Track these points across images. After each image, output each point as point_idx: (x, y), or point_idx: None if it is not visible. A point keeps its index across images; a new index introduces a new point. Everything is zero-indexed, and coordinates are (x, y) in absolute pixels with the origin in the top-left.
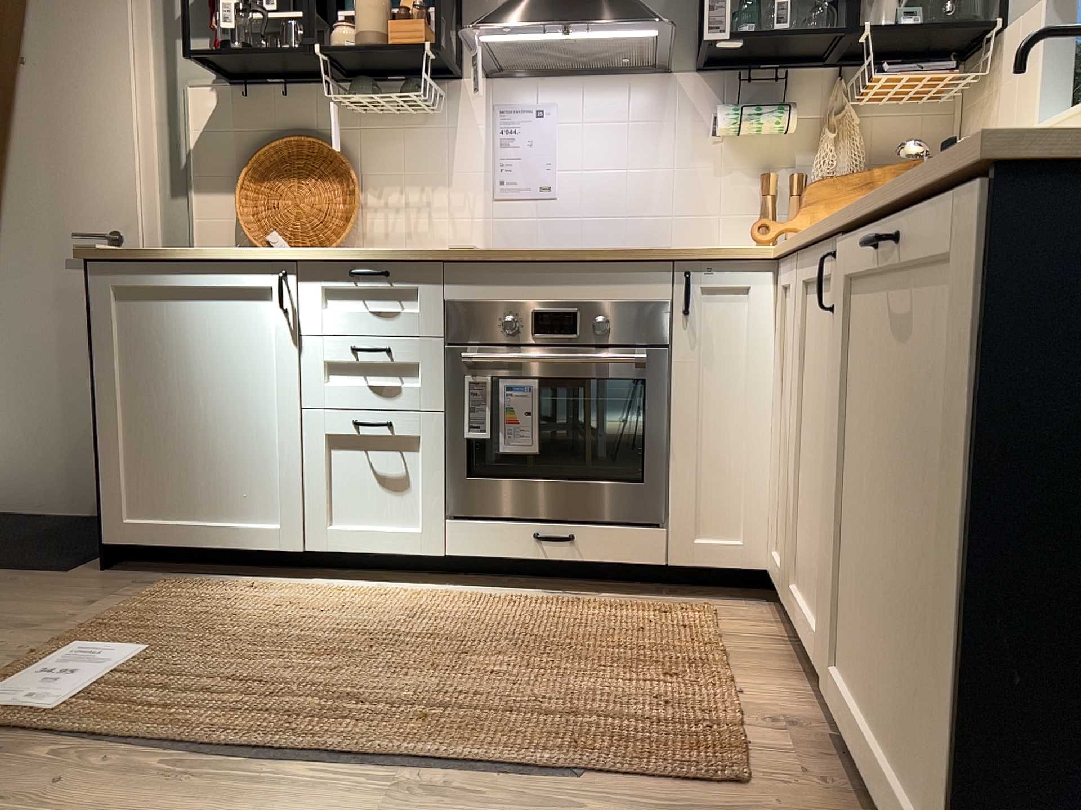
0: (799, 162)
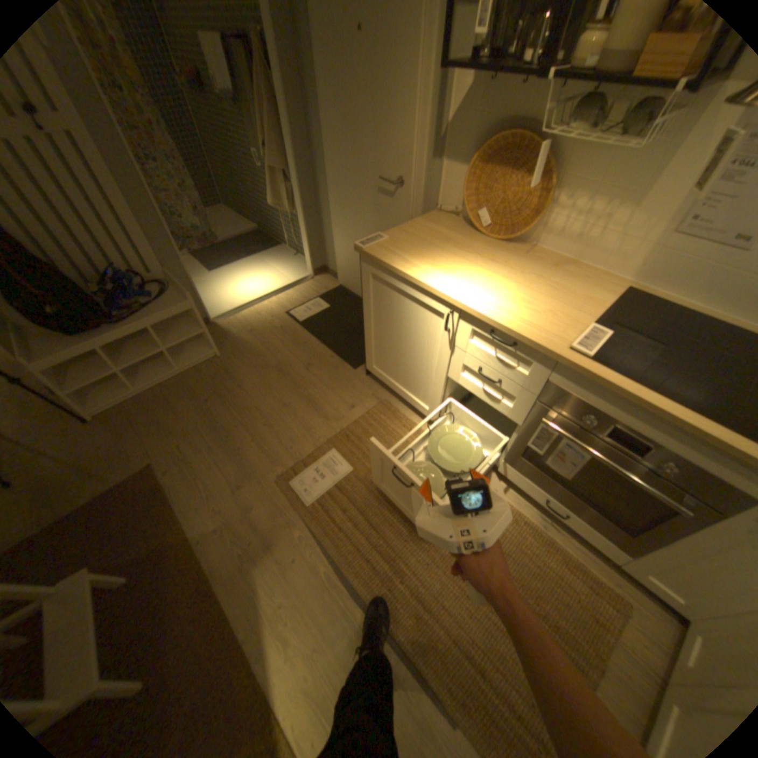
0: None
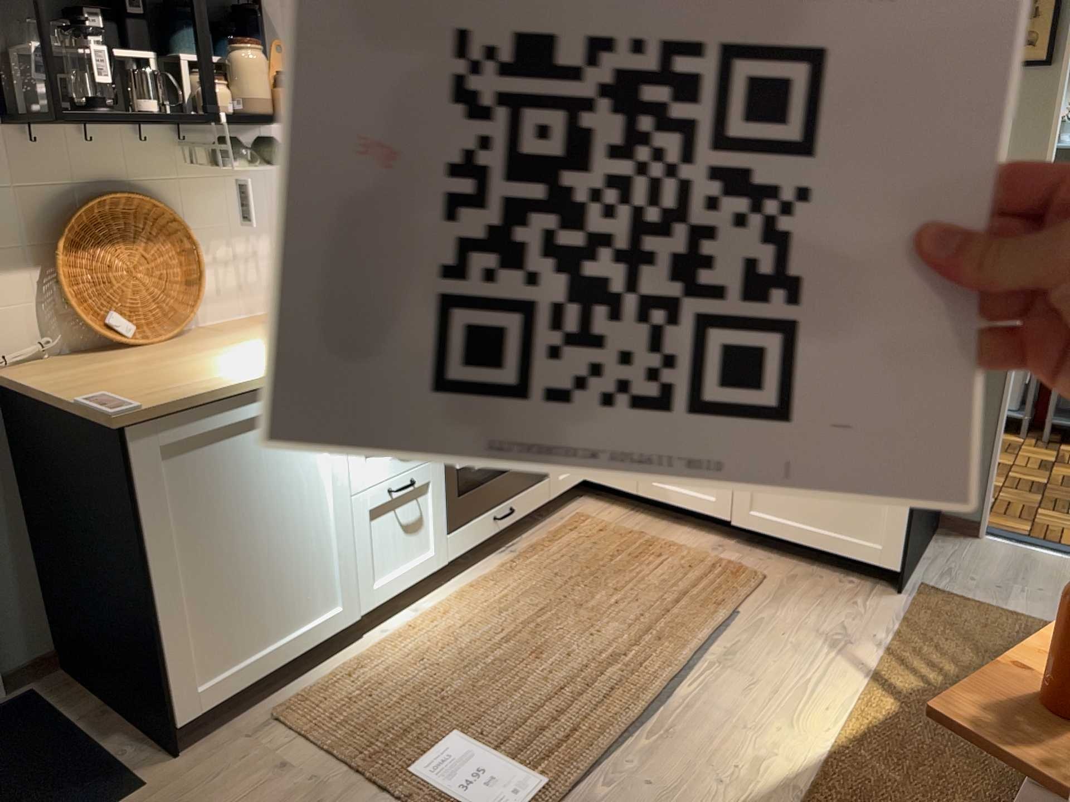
0: None
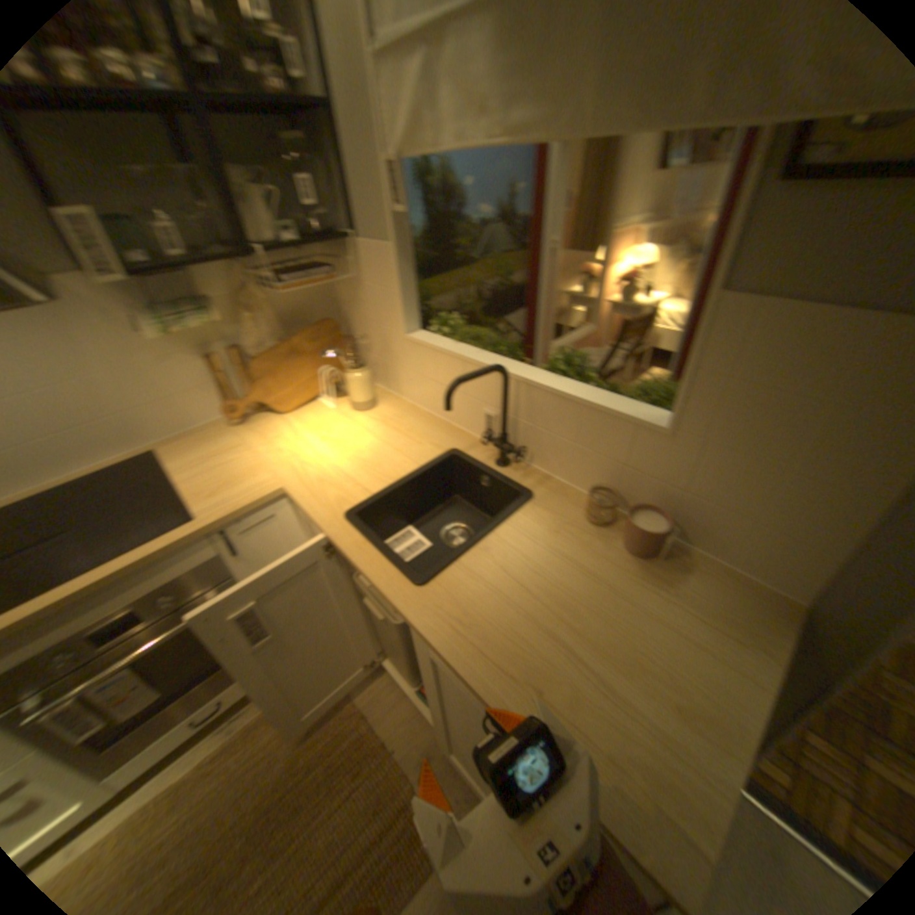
0: (225, 332)
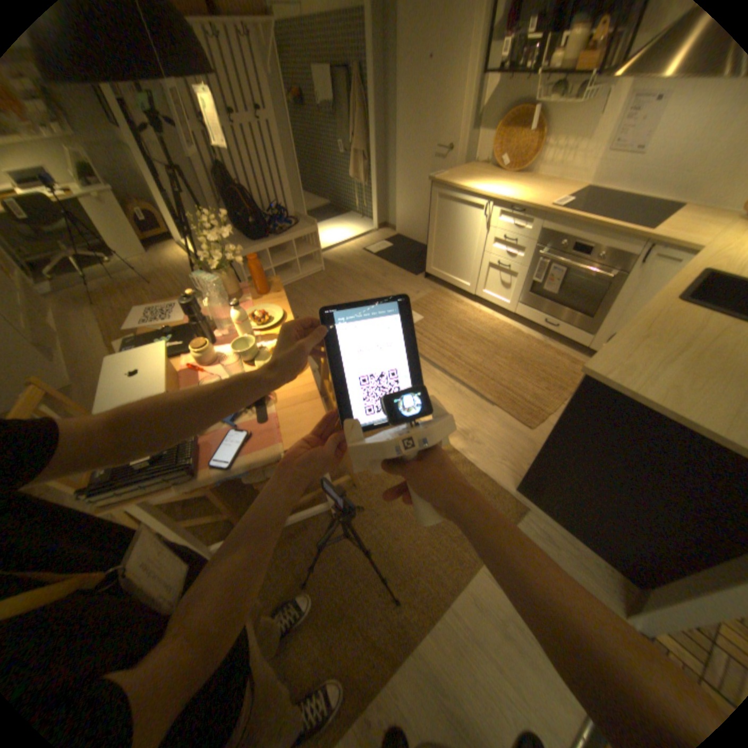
0: None
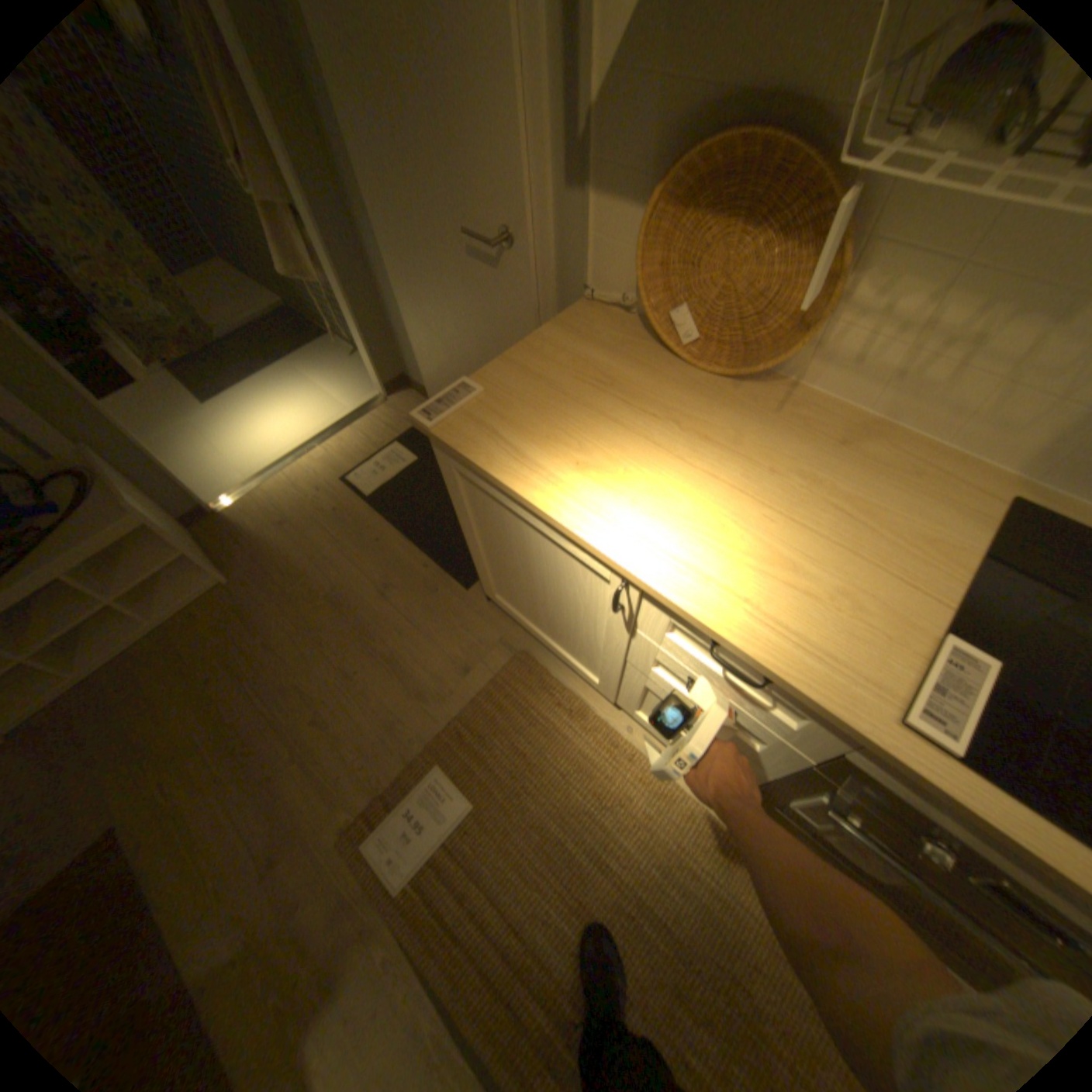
0: None
